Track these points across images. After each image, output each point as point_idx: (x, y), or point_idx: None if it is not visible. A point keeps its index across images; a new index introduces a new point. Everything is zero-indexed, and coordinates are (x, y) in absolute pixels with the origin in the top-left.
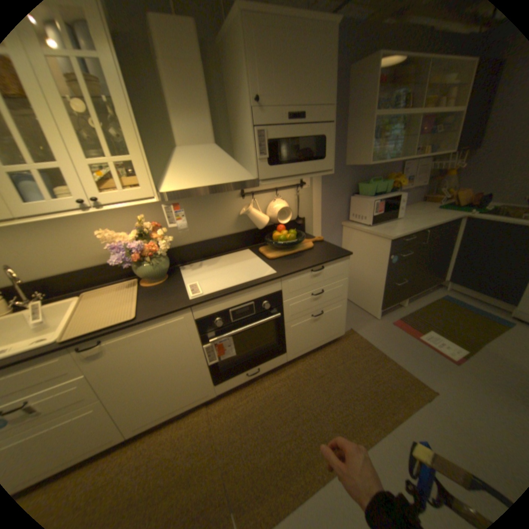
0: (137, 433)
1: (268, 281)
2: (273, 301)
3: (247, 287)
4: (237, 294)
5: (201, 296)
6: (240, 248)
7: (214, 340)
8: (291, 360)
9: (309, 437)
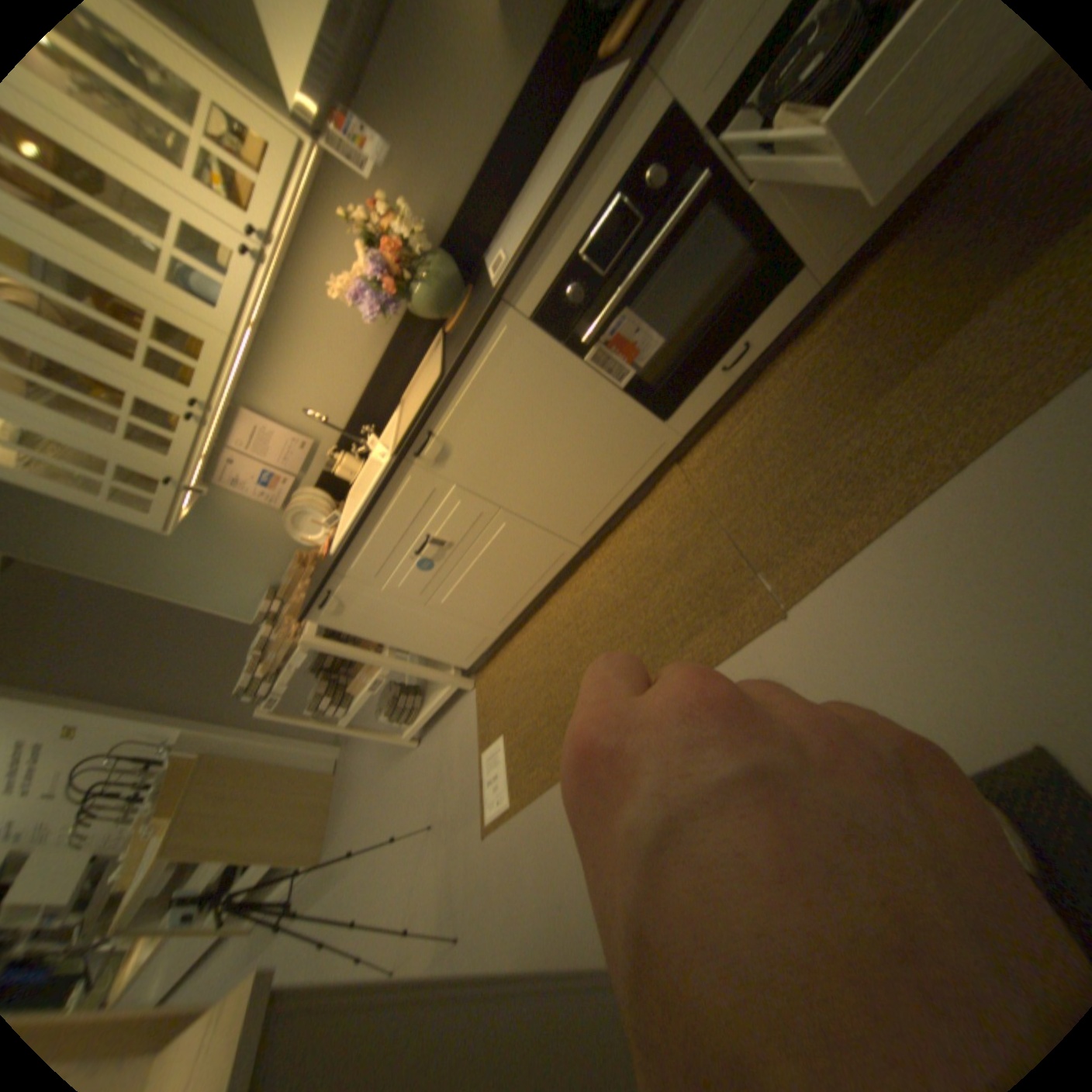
0: (593, 534)
1: (615, 103)
2: (675, 149)
3: (577, 165)
4: (570, 204)
5: (508, 265)
6: (568, 101)
7: (591, 332)
8: (835, 273)
9: (916, 400)
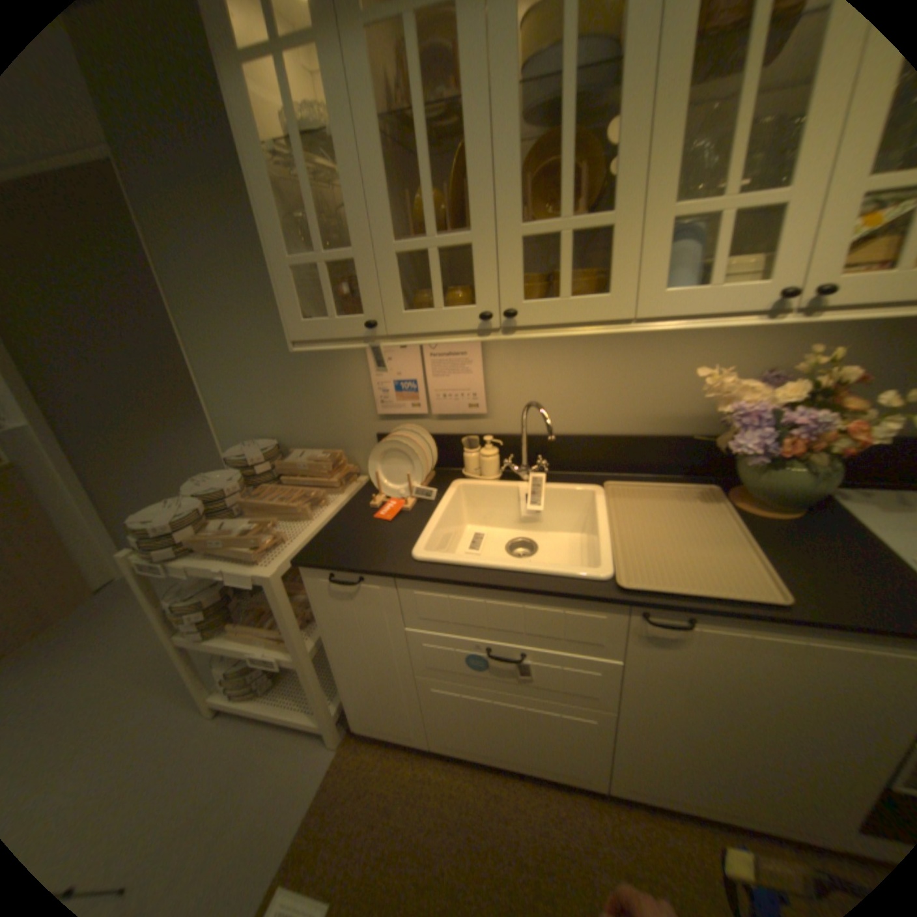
0: (635, 802)
1: None
2: None
3: None
4: None
5: None
6: None
7: None
8: None
9: None
